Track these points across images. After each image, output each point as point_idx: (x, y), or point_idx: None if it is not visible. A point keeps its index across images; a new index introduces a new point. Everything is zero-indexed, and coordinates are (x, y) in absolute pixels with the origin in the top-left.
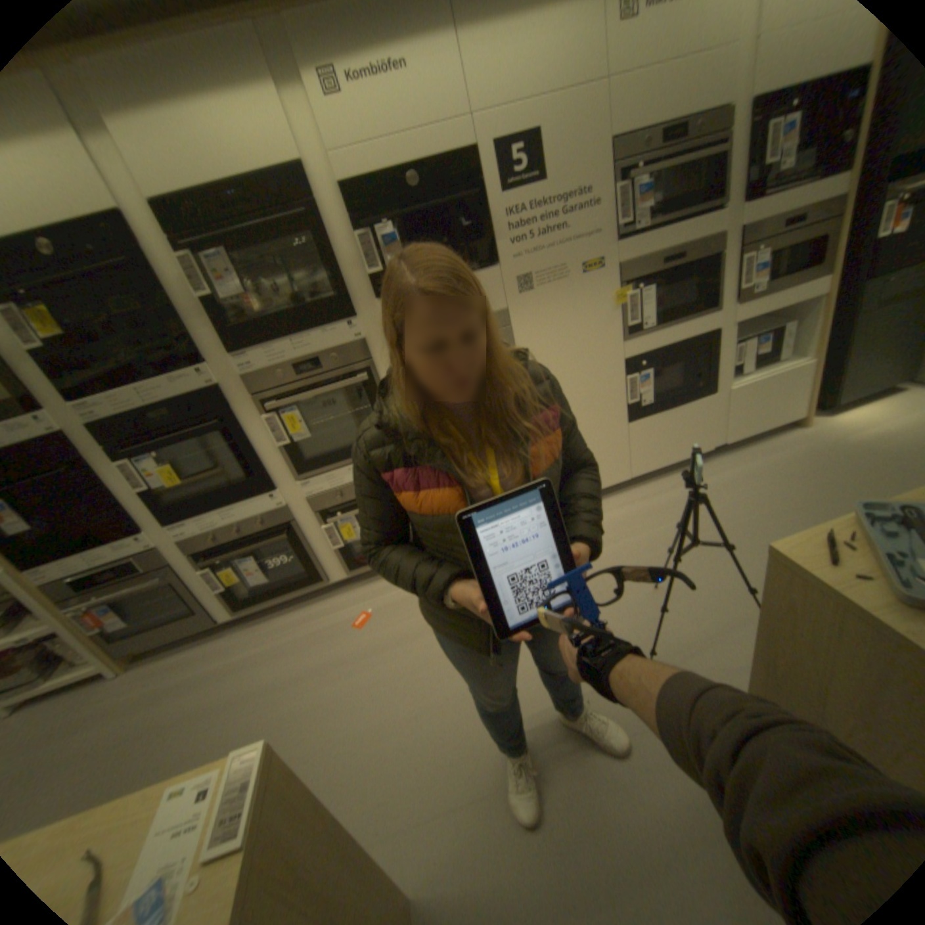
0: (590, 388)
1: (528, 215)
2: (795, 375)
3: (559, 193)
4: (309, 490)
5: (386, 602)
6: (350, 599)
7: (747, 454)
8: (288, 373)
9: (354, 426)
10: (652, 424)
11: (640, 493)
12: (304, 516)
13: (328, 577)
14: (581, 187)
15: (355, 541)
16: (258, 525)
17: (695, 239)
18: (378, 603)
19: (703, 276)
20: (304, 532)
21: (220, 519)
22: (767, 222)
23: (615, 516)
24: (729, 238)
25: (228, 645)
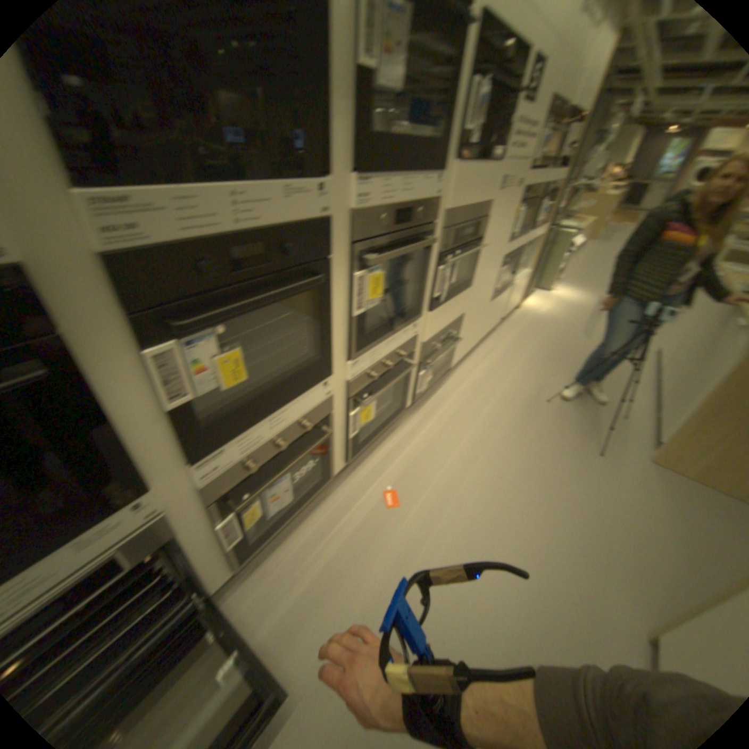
0: (491, 274)
1: (523, 127)
2: (526, 278)
3: (534, 119)
4: (357, 367)
5: (392, 473)
6: (351, 486)
7: (506, 324)
8: (391, 217)
9: (394, 292)
10: (495, 303)
11: (480, 351)
12: (339, 401)
13: (331, 470)
14: (538, 121)
15: (368, 420)
16: (308, 422)
17: (541, 183)
18: (385, 477)
19: (534, 208)
20: (333, 422)
21: (271, 424)
22: (552, 185)
23: (482, 367)
24: (544, 188)
25: (235, 609)
